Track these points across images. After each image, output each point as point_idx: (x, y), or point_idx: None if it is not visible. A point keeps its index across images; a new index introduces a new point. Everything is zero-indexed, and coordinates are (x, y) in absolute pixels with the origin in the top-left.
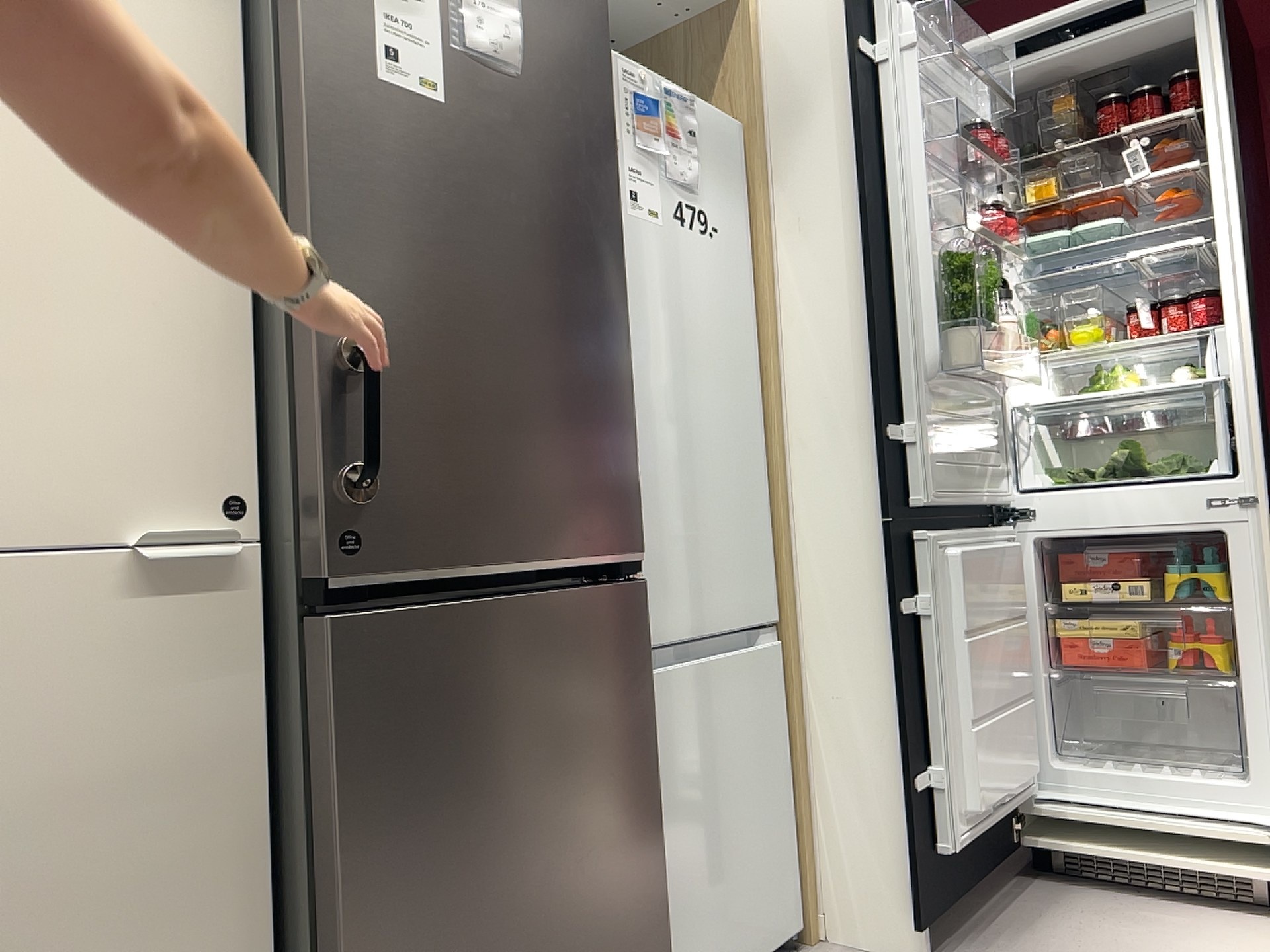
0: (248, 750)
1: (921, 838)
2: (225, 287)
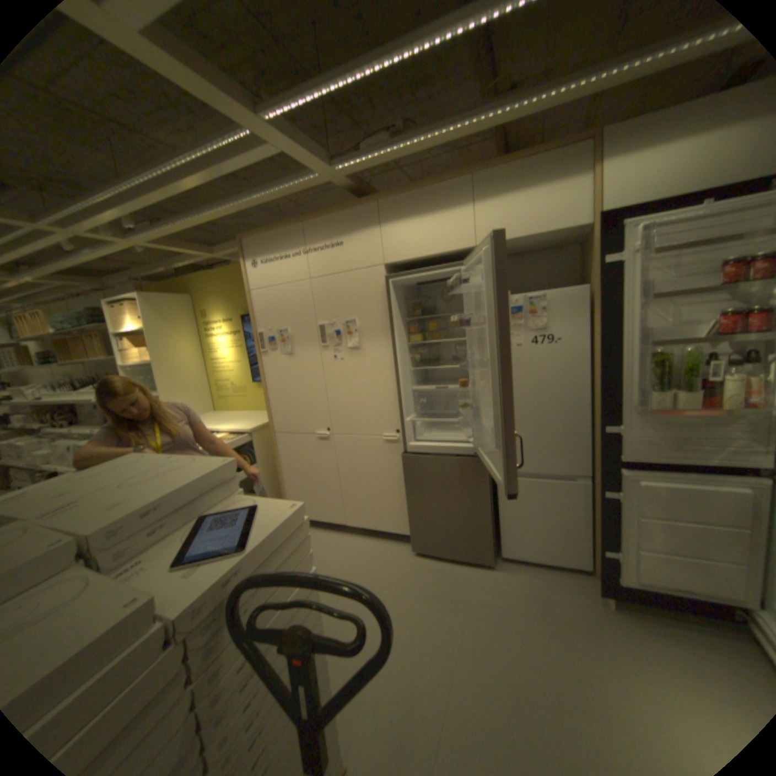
0: (403, 467)
1: (607, 572)
2: (394, 395)
